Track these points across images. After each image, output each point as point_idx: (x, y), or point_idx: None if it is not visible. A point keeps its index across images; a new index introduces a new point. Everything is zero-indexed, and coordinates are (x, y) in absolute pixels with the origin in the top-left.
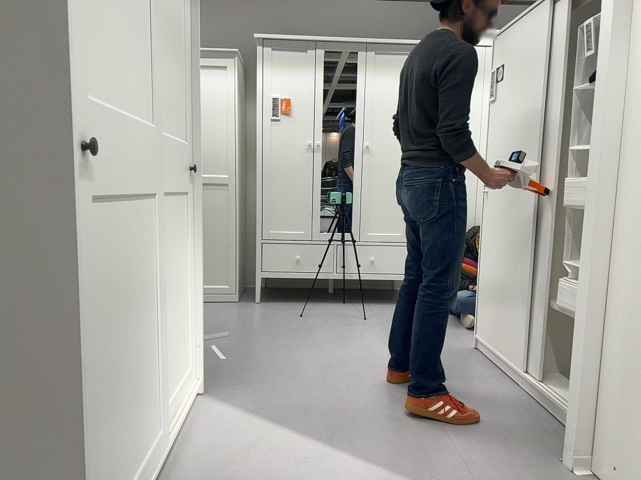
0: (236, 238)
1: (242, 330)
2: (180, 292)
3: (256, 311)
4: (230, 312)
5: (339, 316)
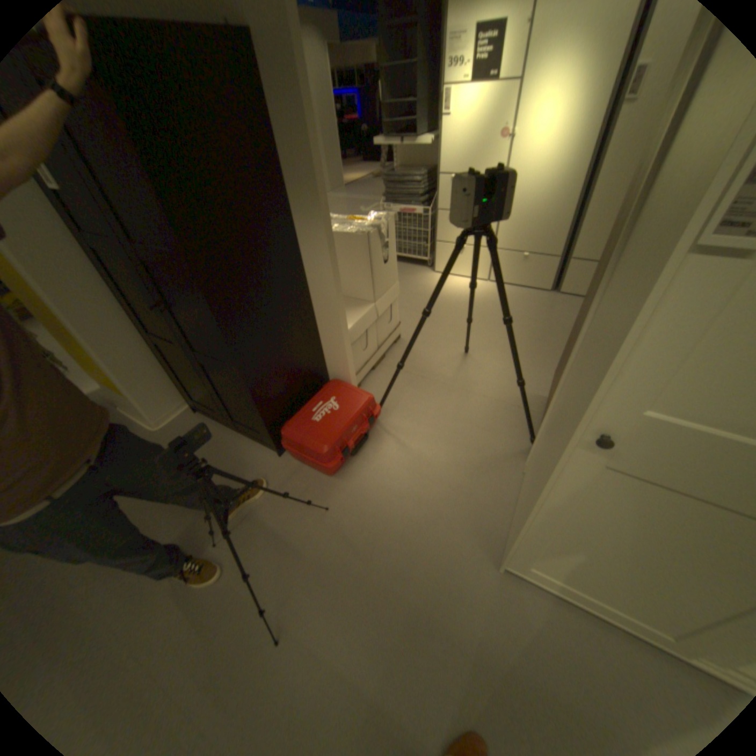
0: None
1: None
2: None
3: None
4: None
5: None
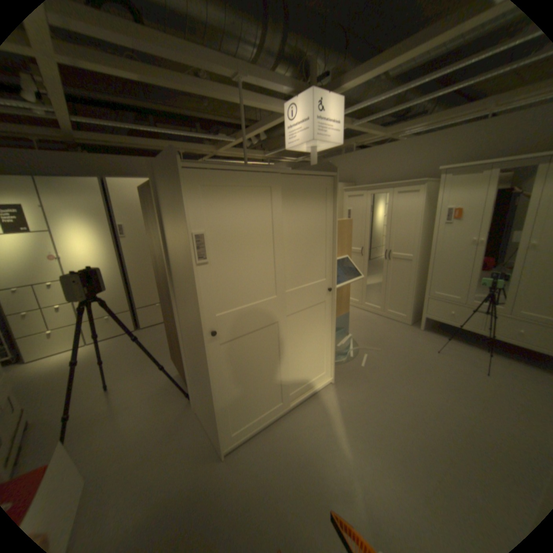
0: (413, 291)
1: (391, 349)
2: (318, 343)
3: (414, 336)
4: (399, 332)
5: (470, 363)
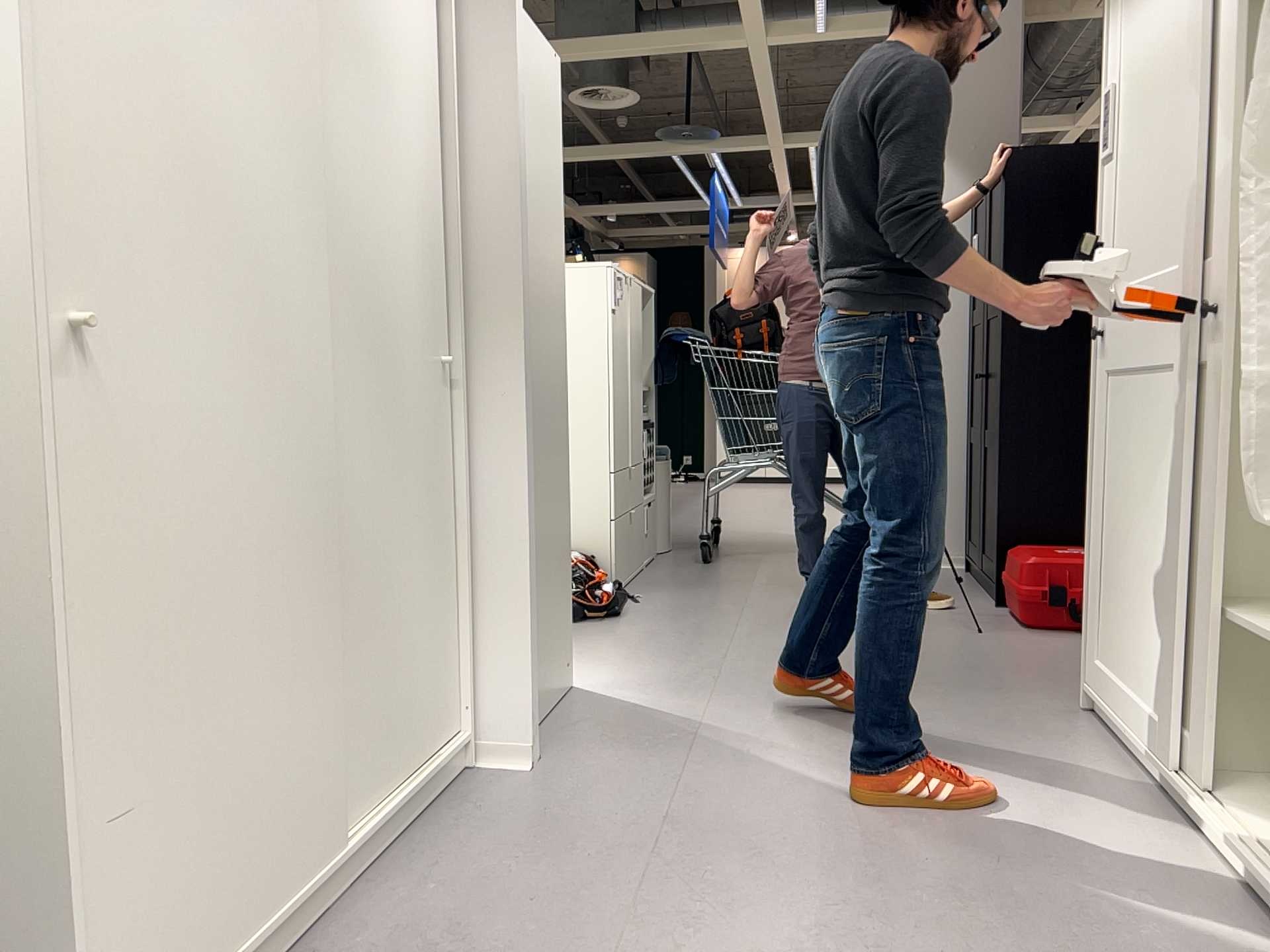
0: None
1: None
2: None
3: None
4: None
5: None
